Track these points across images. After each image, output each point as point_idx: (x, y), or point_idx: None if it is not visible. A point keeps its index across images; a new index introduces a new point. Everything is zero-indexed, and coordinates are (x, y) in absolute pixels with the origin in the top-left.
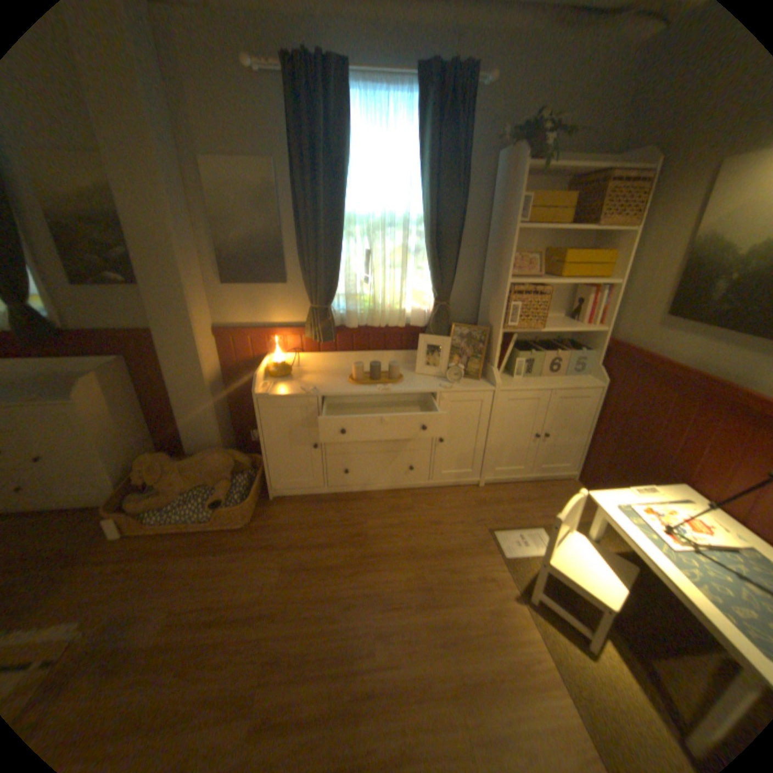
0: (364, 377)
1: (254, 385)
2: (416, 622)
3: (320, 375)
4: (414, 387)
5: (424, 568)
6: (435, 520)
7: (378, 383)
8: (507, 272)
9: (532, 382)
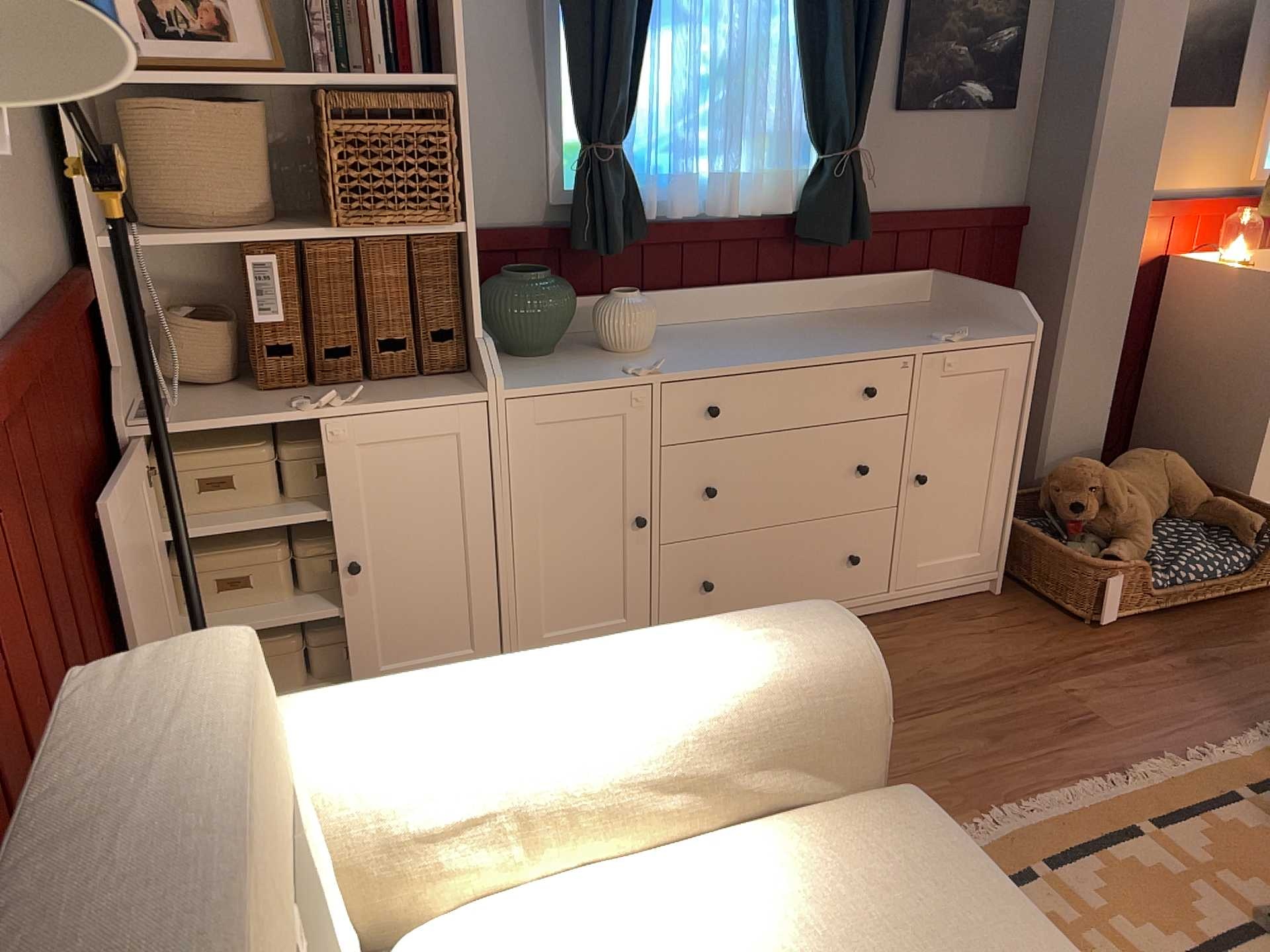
0: None
1: None
2: None
3: None
4: None
5: None
6: None
7: None
8: None
9: None
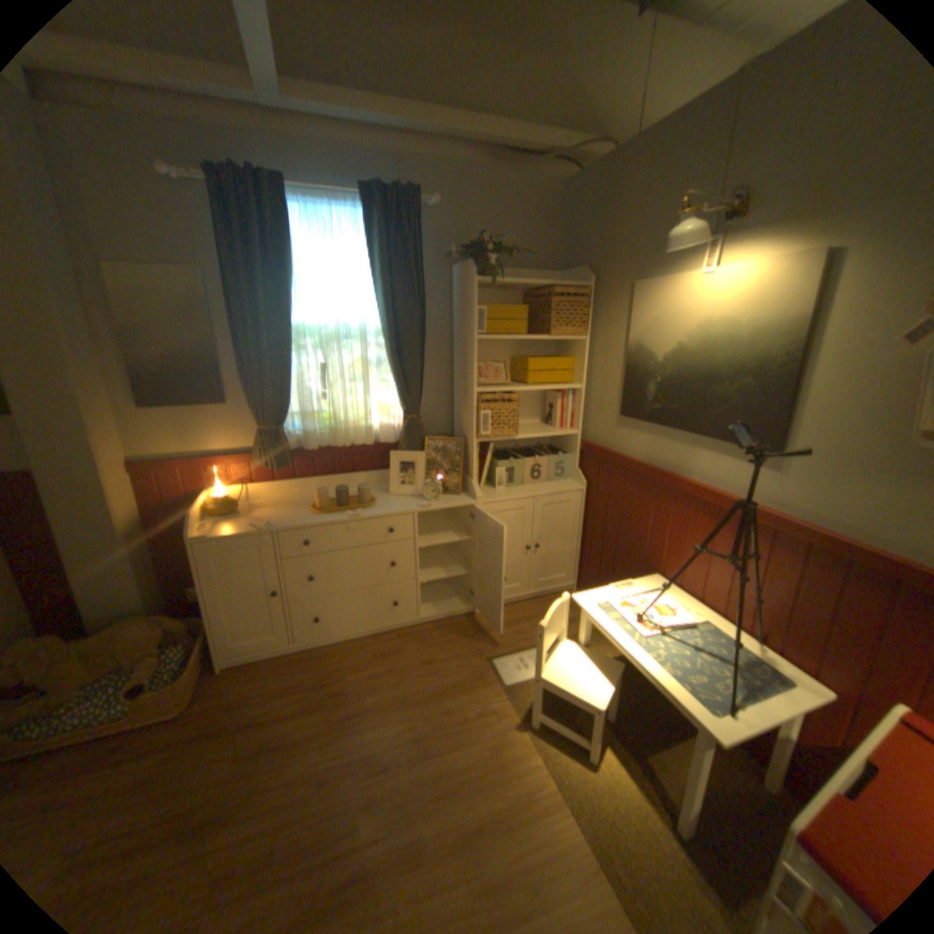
0: (329, 505)
1: (186, 529)
2: (407, 780)
3: (275, 508)
4: (388, 510)
5: (415, 717)
6: (428, 660)
7: (347, 510)
8: (472, 382)
9: (514, 491)
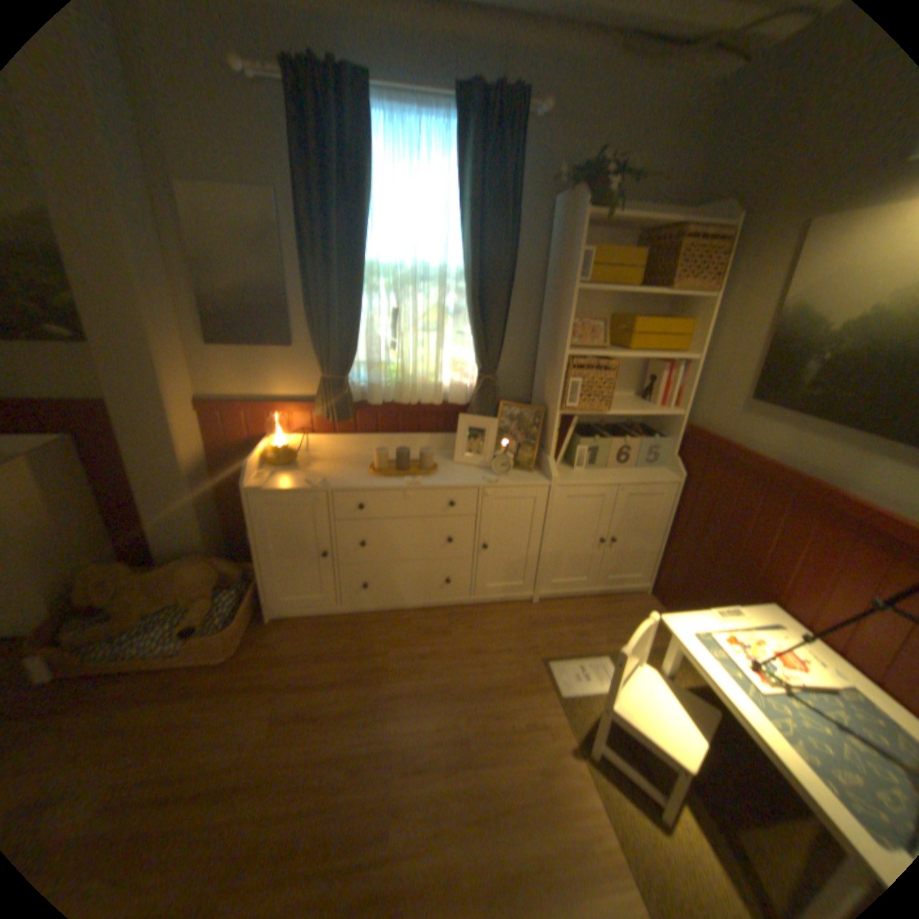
0: (388, 468)
1: (242, 479)
2: (445, 791)
3: (332, 465)
4: (450, 482)
5: (459, 715)
6: (477, 649)
7: (406, 476)
8: (565, 342)
9: (596, 476)
